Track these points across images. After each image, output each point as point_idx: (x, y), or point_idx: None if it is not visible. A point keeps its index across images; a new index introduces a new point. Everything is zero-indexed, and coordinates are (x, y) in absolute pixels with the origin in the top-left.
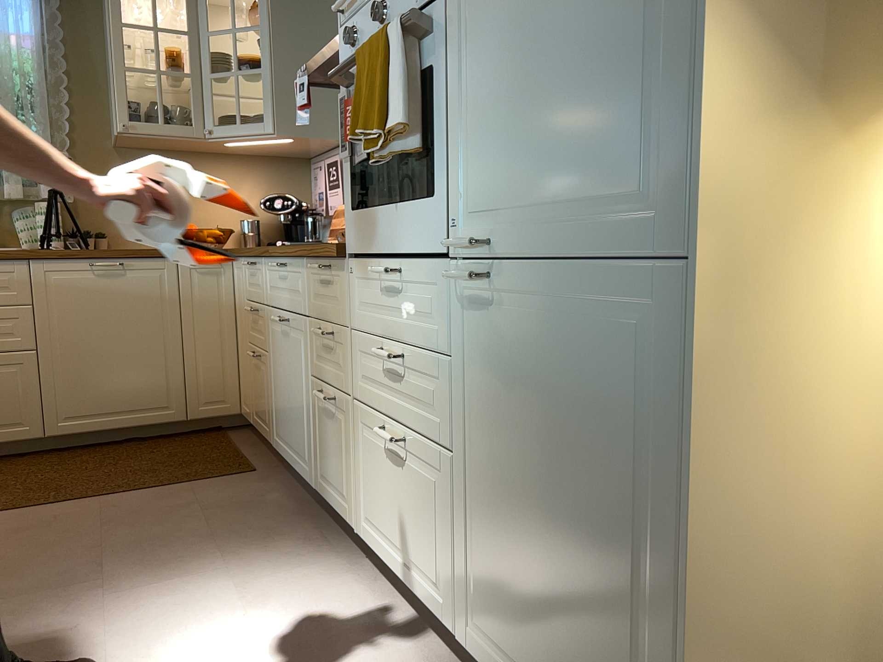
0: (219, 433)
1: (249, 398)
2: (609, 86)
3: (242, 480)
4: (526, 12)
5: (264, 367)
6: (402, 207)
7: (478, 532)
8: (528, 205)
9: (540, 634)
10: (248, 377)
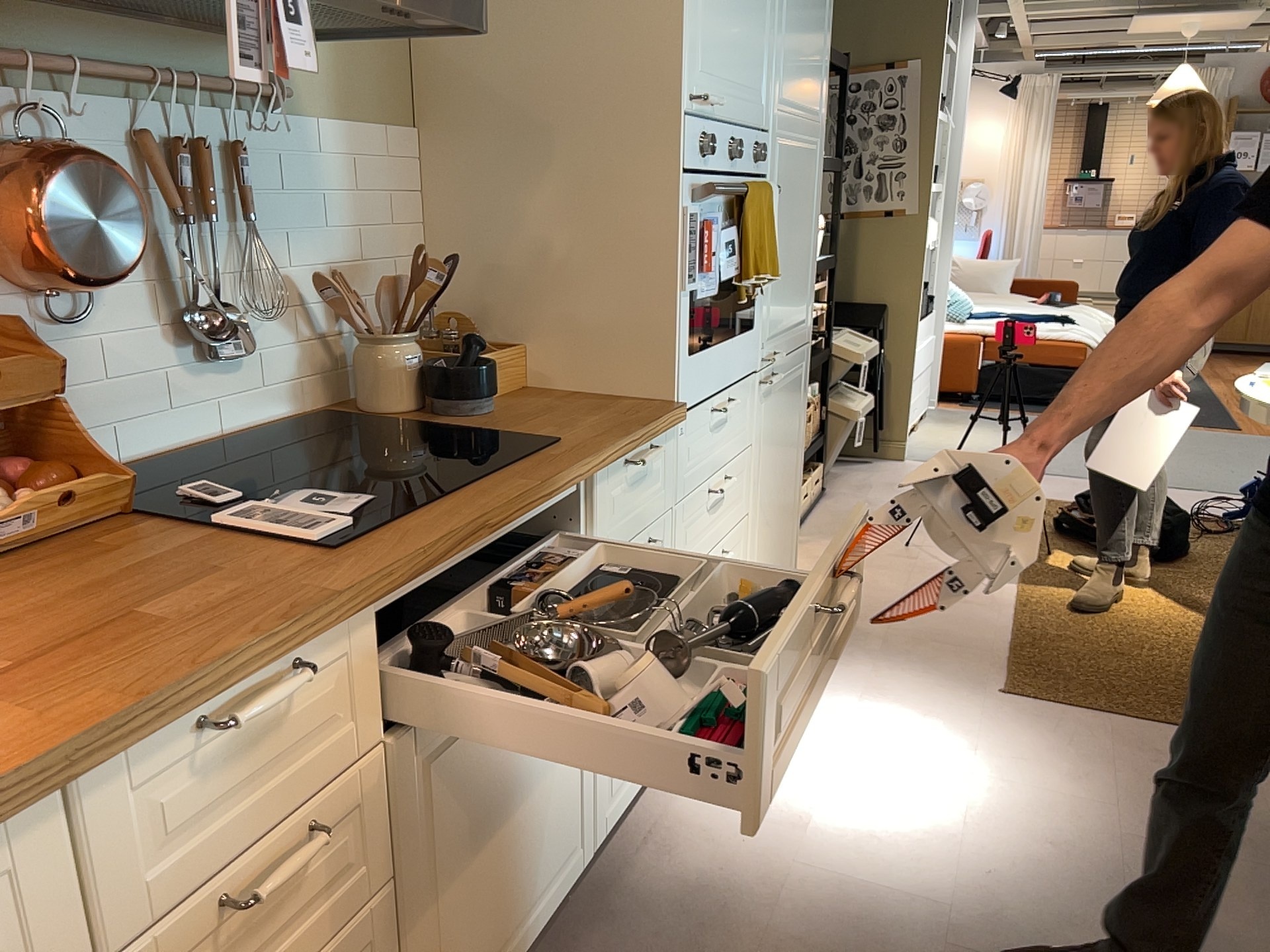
0: None
1: None
2: (803, 272)
3: None
4: (790, 222)
5: None
6: (733, 340)
7: (756, 545)
8: (784, 327)
9: (773, 554)
10: None
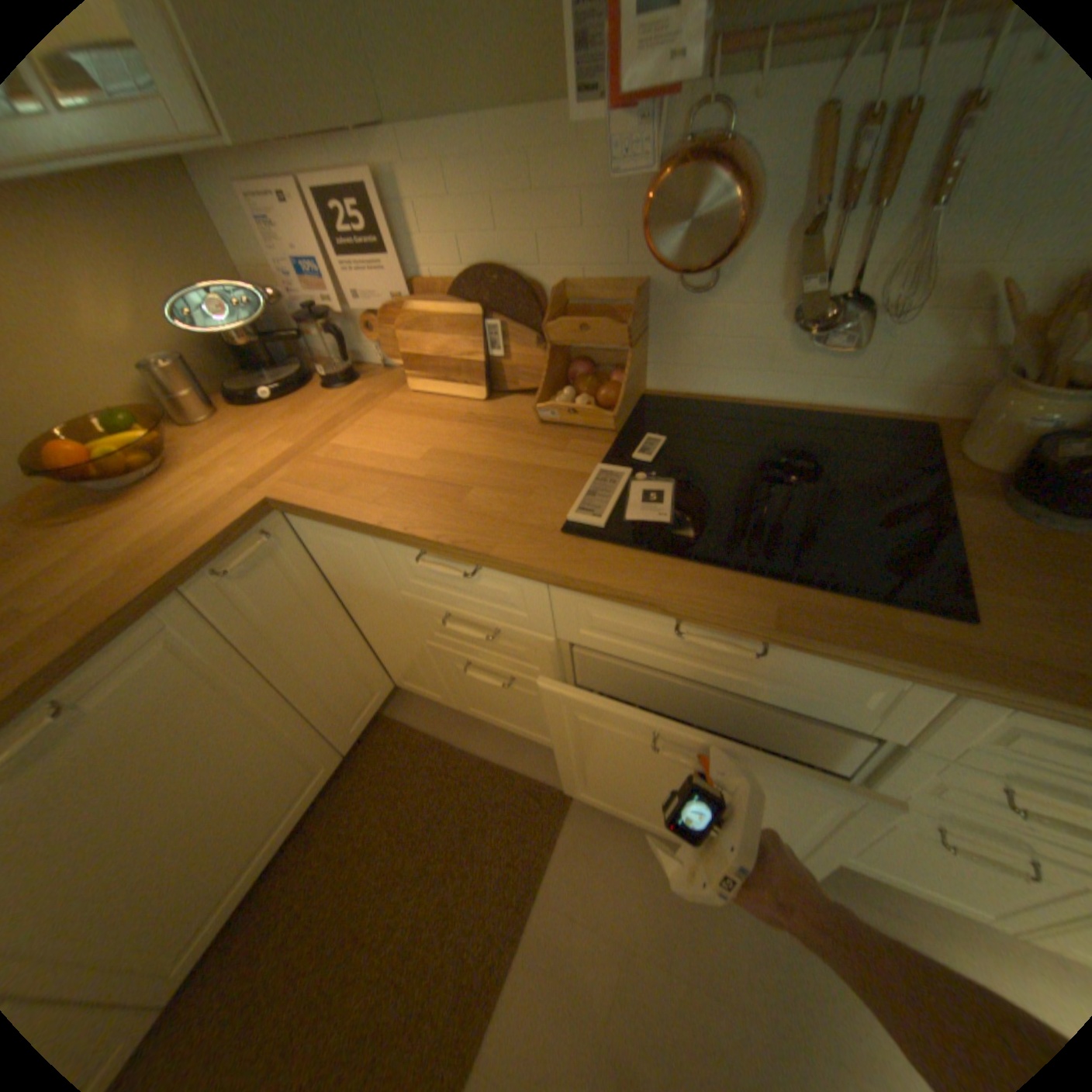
0: (385, 727)
1: (443, 689)
2: None
3: (583, 831)
4: None
5: (536, 692)
6: None
7: None
8: None
9: None
10: (434, 671)
